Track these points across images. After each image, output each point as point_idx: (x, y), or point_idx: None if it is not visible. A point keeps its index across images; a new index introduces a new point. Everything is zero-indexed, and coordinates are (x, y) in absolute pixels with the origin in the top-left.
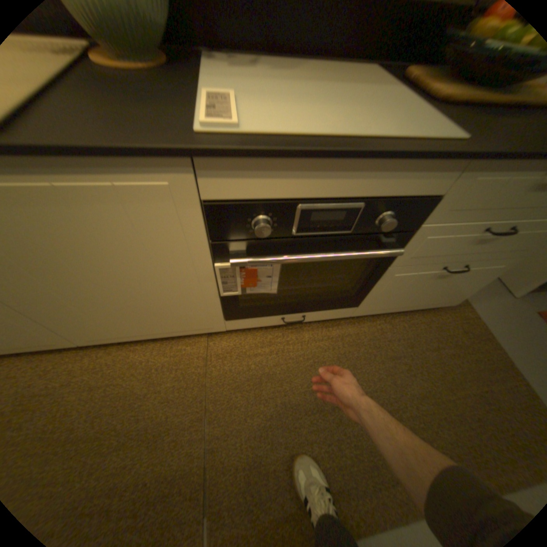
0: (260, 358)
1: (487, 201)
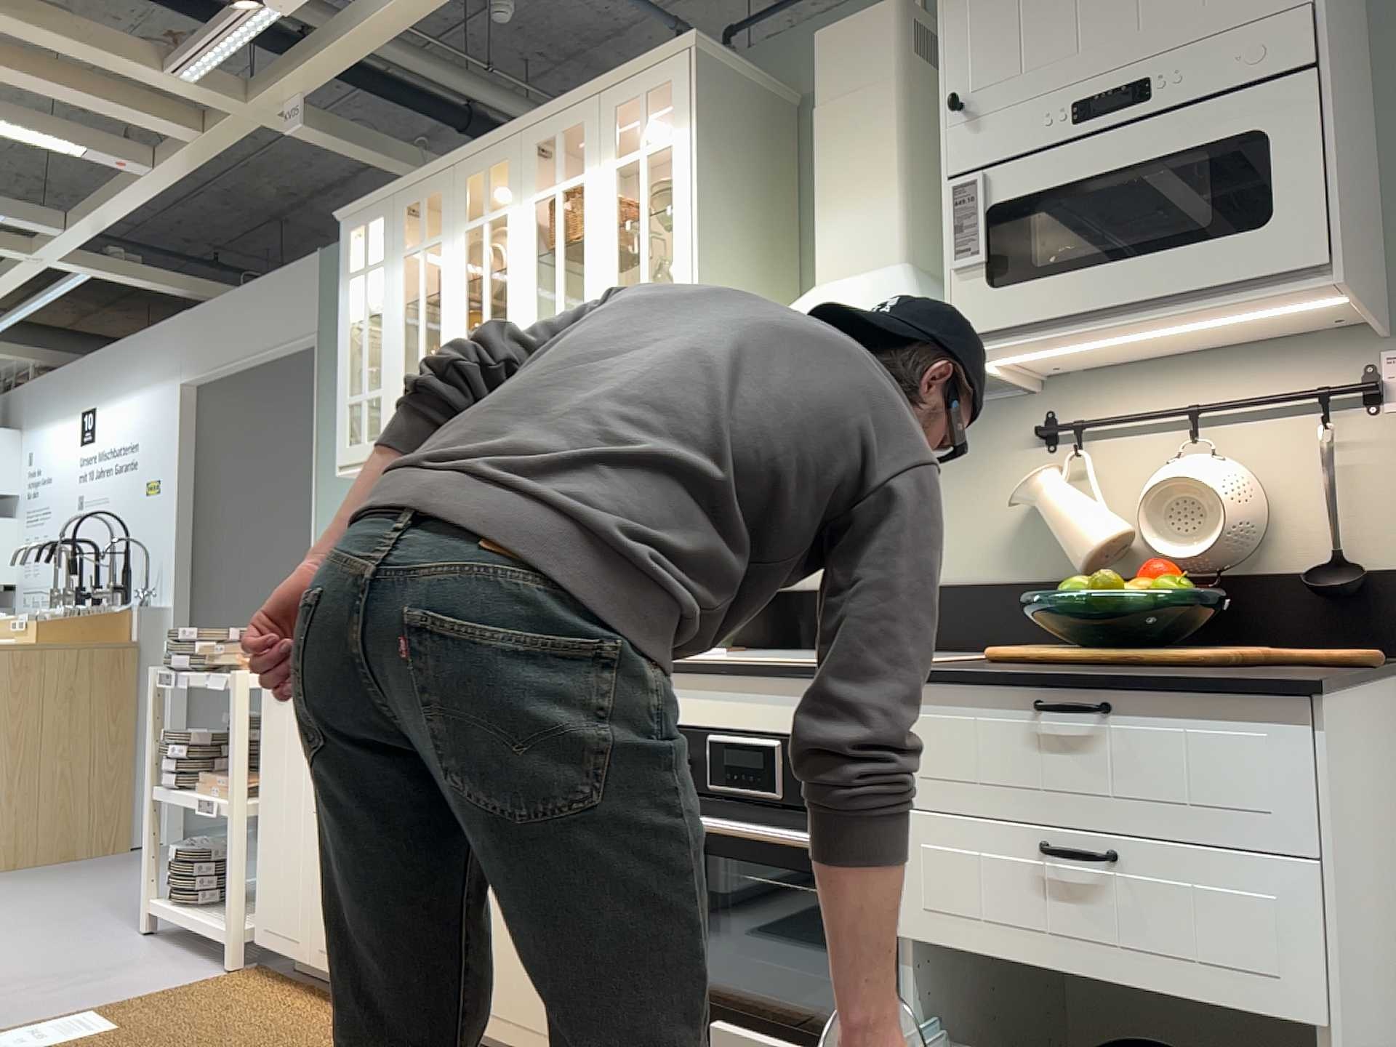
0: None
1: (974, 764)
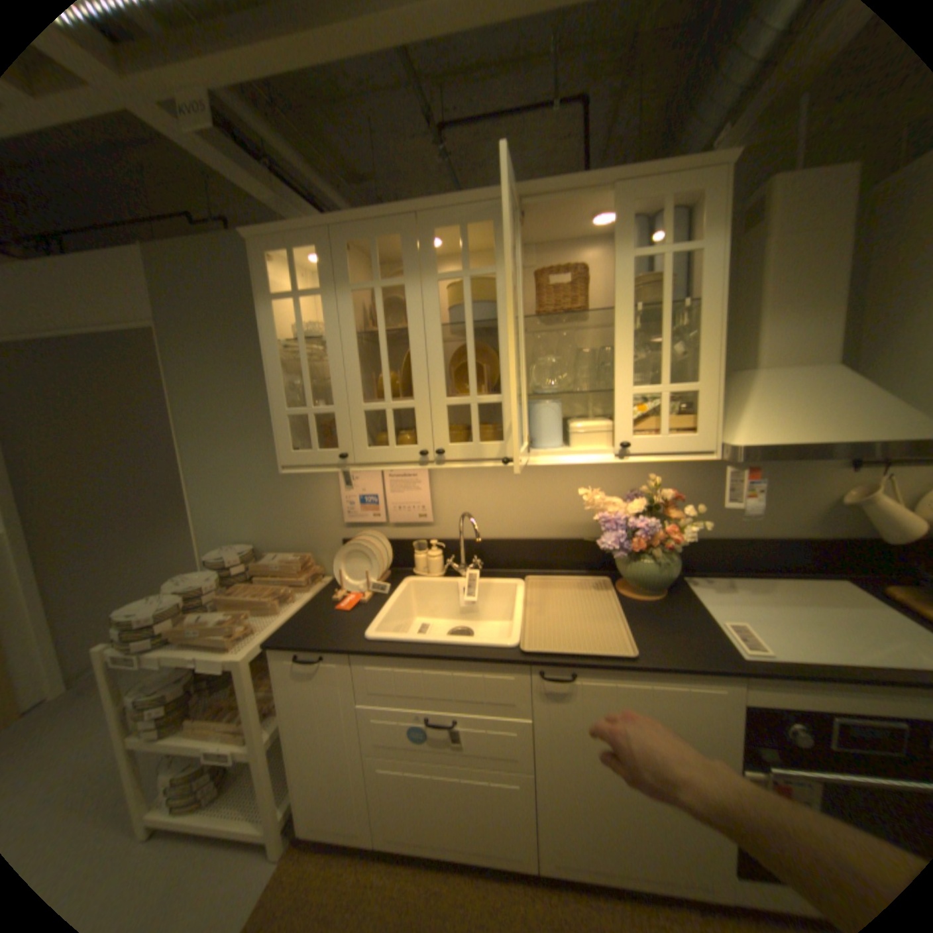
0: None
1: None
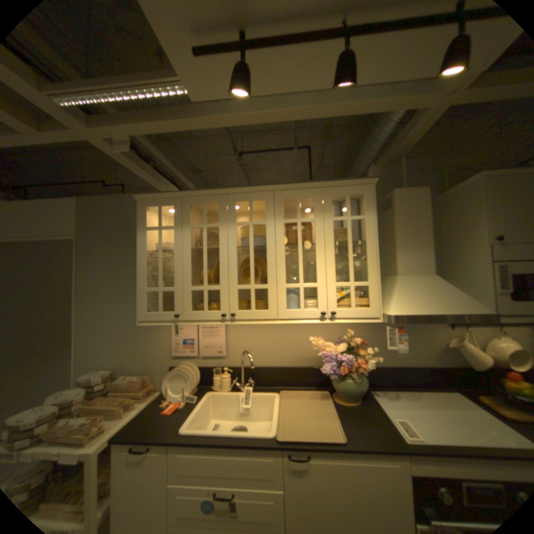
0: None
1: None
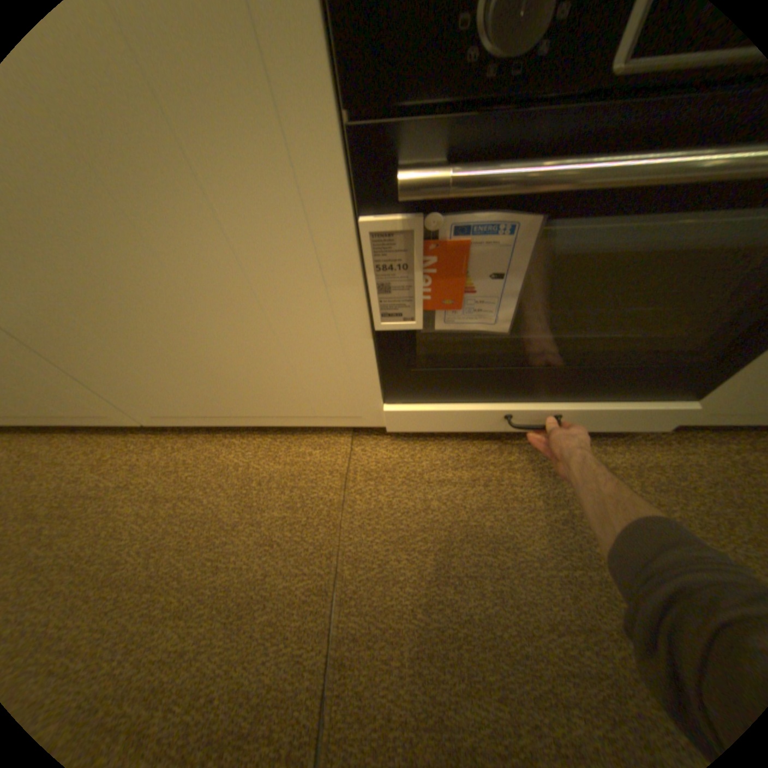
0: (452, 490)
1: None
